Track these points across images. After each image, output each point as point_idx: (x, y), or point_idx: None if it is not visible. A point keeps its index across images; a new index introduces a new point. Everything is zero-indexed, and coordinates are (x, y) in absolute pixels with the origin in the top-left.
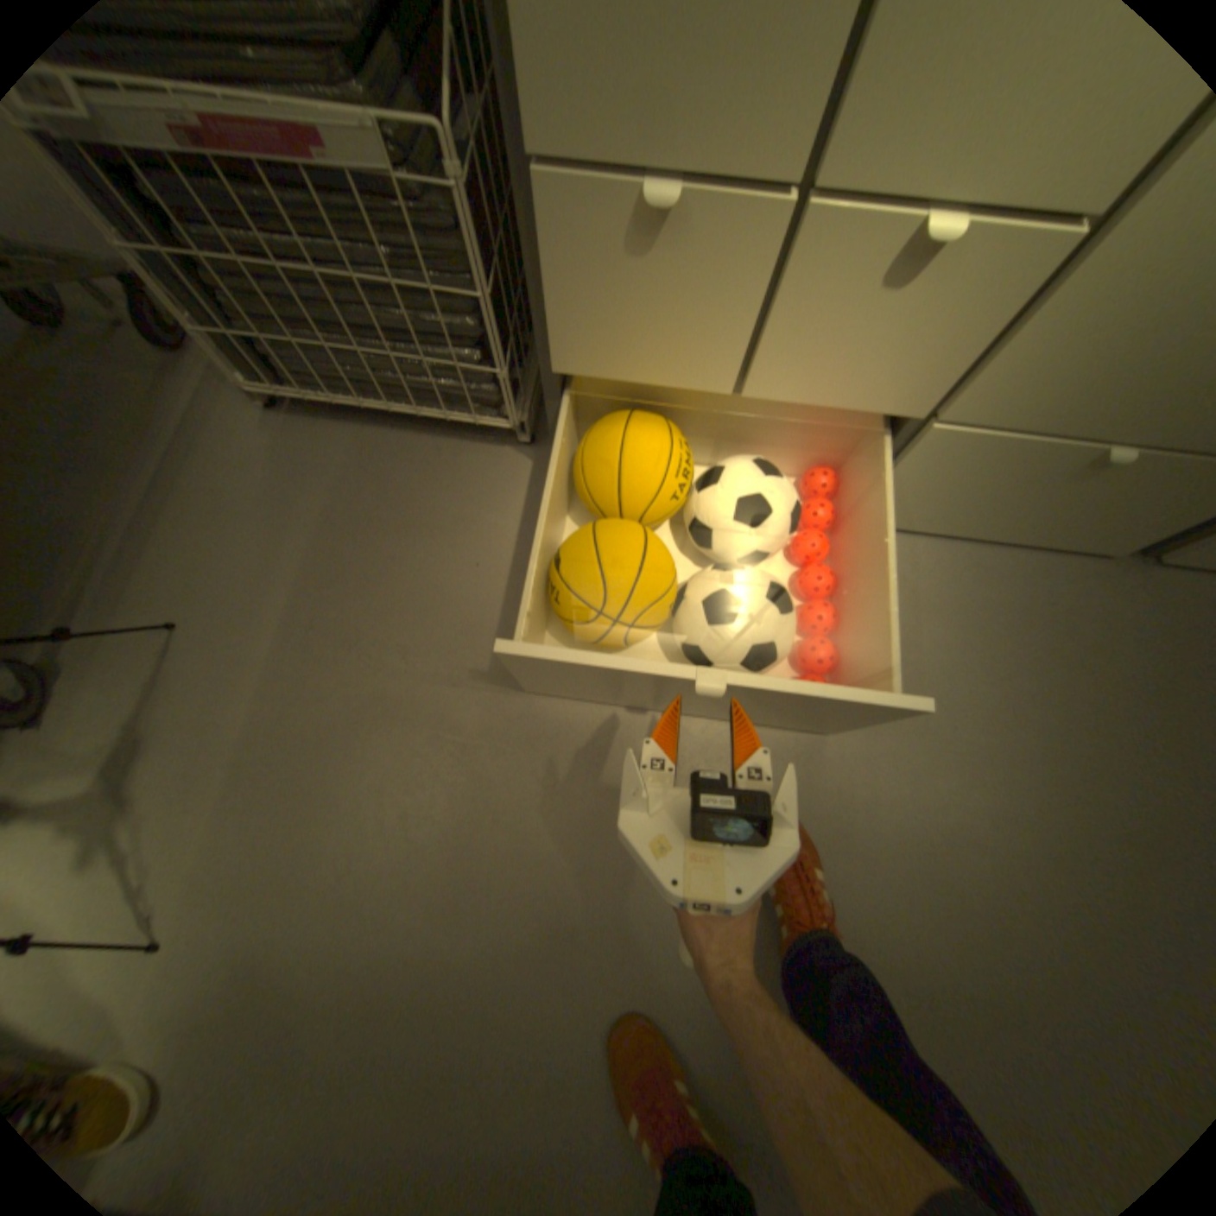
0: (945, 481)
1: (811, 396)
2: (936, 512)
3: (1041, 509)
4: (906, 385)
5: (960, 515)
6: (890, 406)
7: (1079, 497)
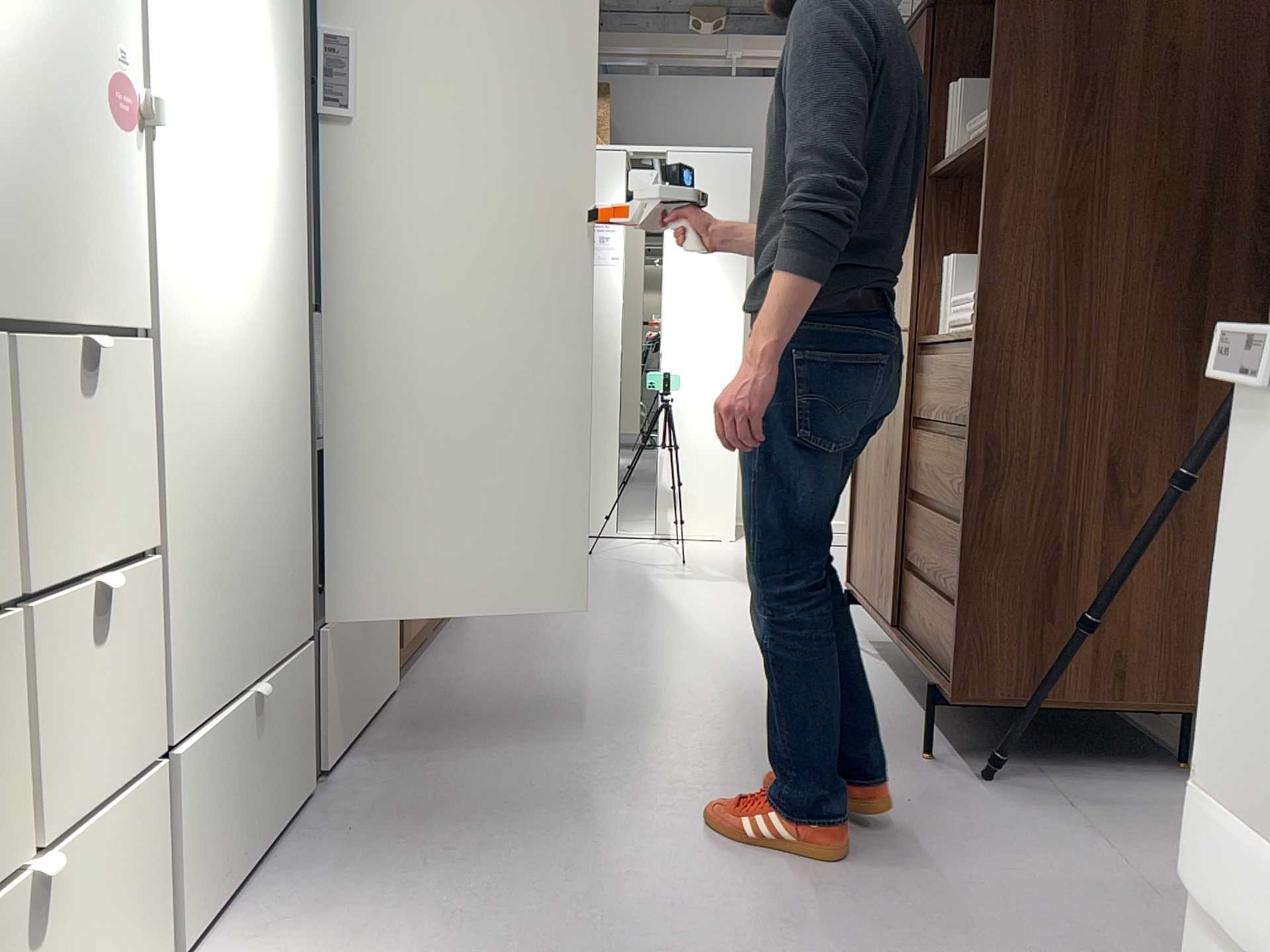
0: (202, 816)
1: (80, 807)
2: (217, 862)
3: (257, 788)
4: (132, 736)
5: (229, 848)
6: (132, 767)
7: (262, 755)
